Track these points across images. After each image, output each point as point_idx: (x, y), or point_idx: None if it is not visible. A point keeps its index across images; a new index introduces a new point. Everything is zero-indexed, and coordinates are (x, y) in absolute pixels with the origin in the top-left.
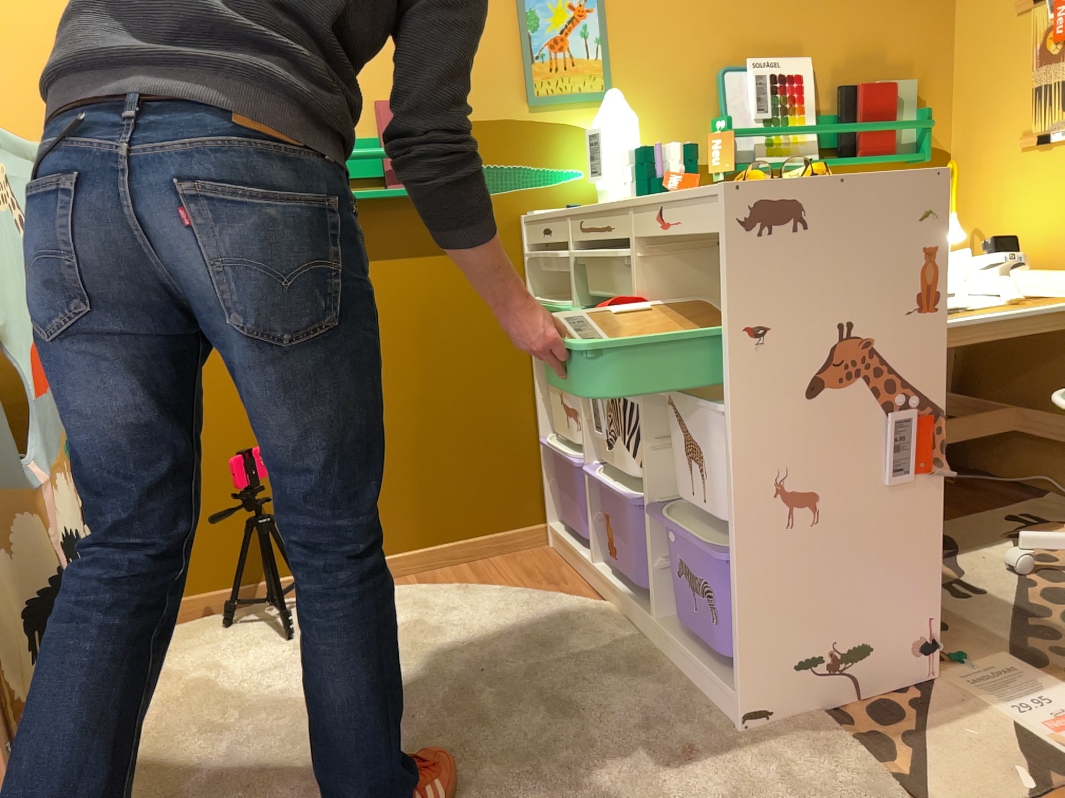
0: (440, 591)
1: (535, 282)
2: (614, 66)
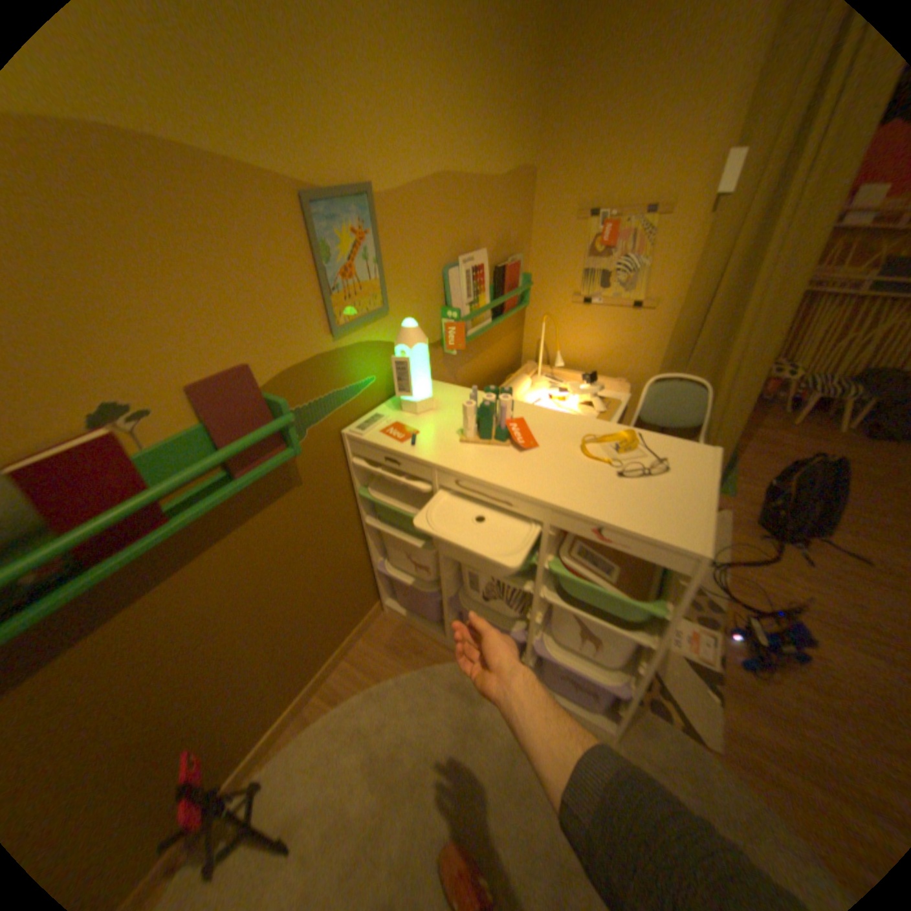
0: (356, 708)
1: (360, 476)
2: (387, 281)
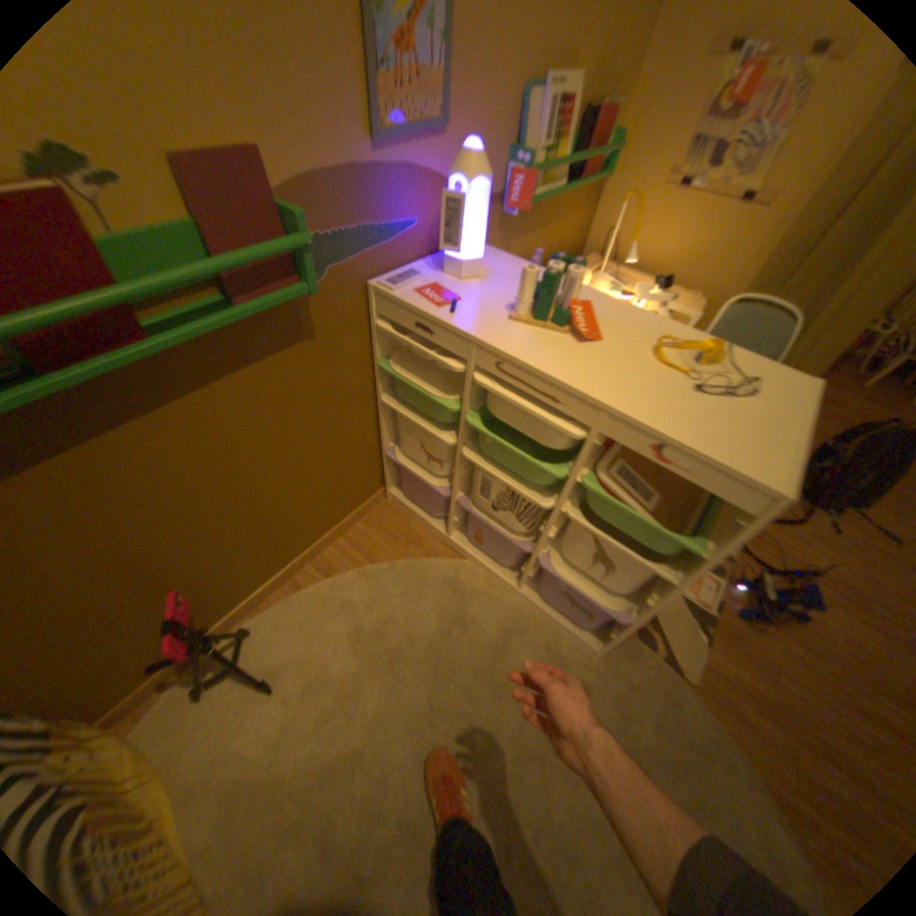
0: (348, 583)
1: (382, 345)
2: (452, 78)
